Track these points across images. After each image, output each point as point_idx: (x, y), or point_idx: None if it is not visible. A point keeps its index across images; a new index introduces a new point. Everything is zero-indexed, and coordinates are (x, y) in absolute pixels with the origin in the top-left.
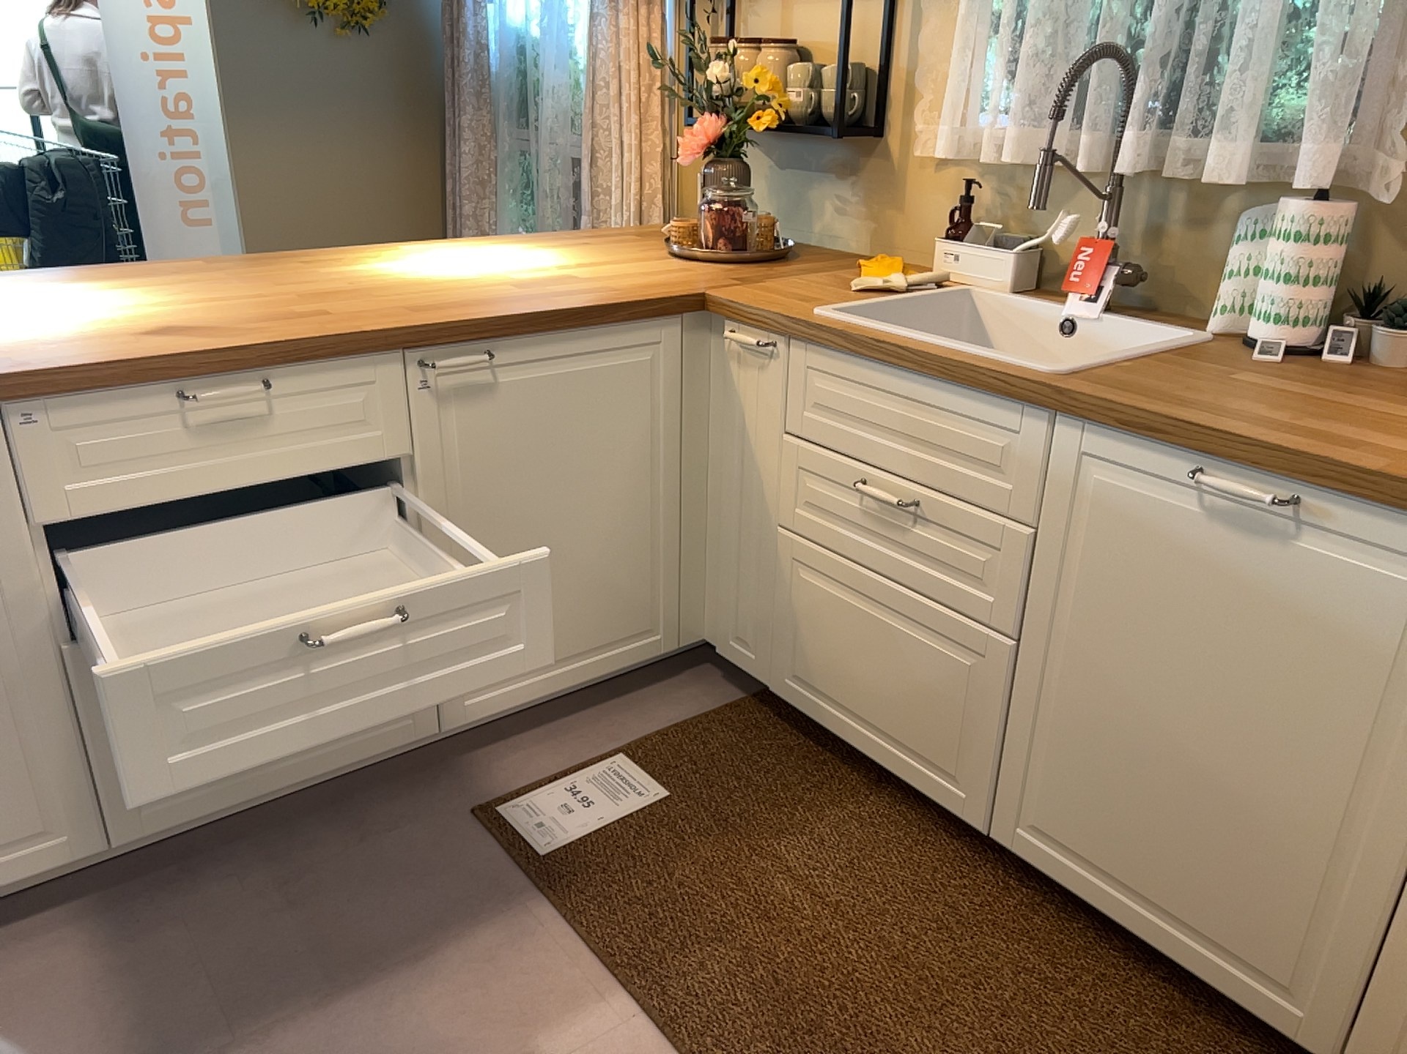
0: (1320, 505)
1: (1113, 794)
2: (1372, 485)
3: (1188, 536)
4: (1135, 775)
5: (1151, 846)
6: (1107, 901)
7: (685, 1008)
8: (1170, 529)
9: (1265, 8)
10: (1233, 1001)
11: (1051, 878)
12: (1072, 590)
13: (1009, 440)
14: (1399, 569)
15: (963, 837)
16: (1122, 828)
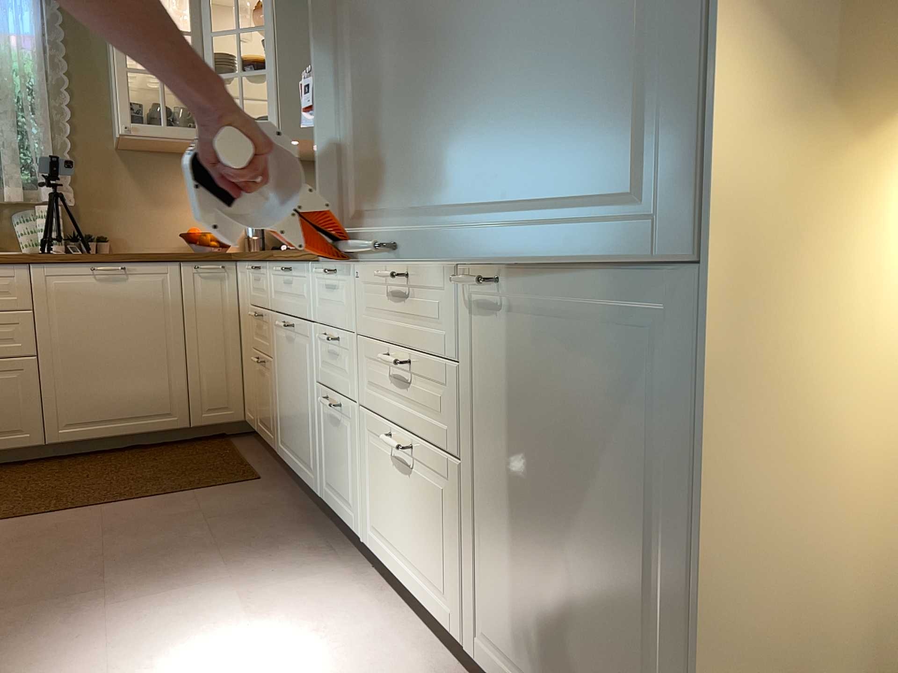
0: (129, 267)
1: (95, 389)
2: (142, 256)
3: (93, 289)
4: (100, 378)
5: (114, 398)
6: (104, 431)
7: (9, 515)
8: (87, 290)
9: (11, 143)
10: (156, 431)
11: (79, 440)
12: (55, 325)
13: (9, 280)
14: (155, 276)
15: (24, 464)
16: (102, 399)
